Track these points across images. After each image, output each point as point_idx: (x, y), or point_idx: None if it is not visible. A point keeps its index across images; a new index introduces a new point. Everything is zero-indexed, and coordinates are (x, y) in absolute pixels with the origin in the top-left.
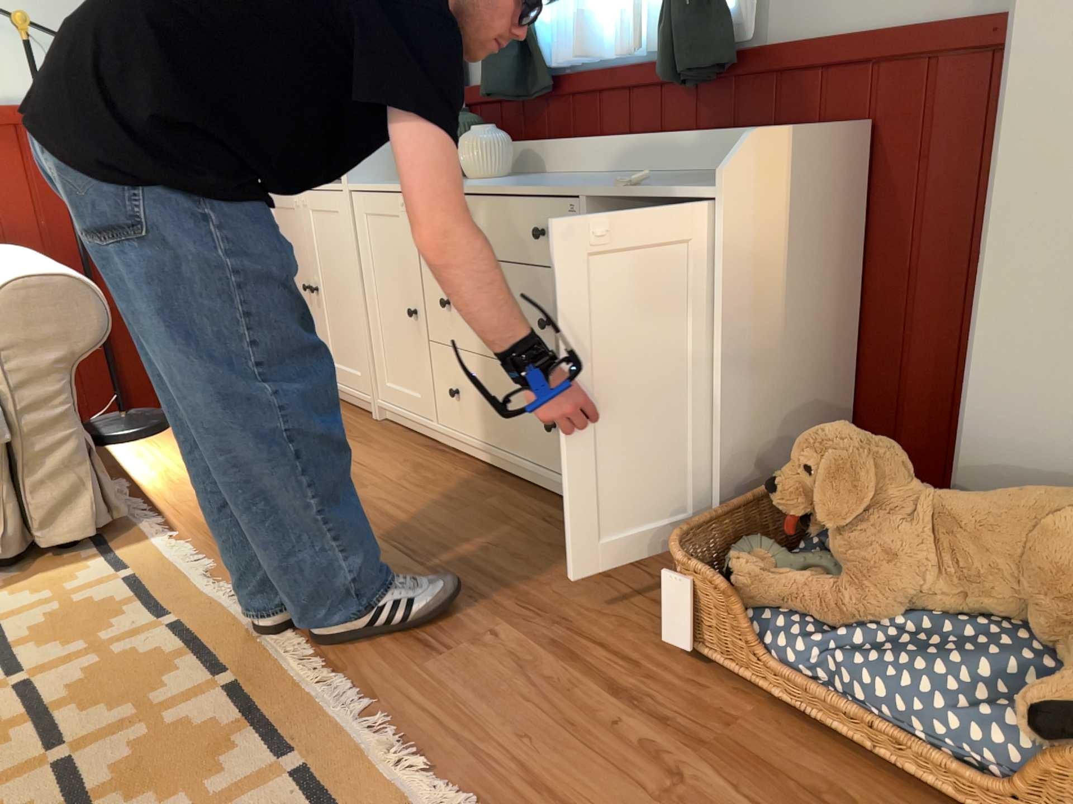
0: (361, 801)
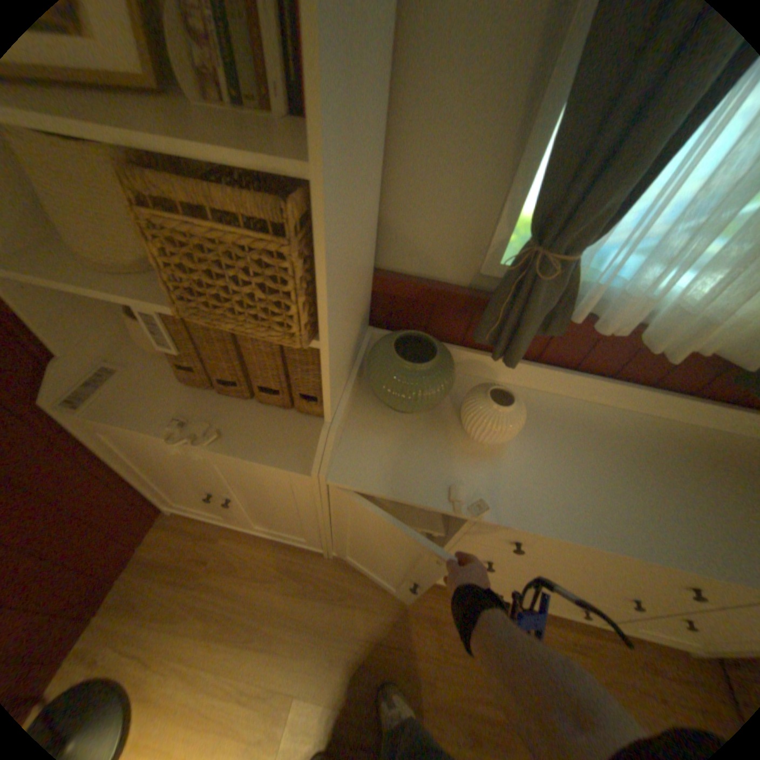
0: None
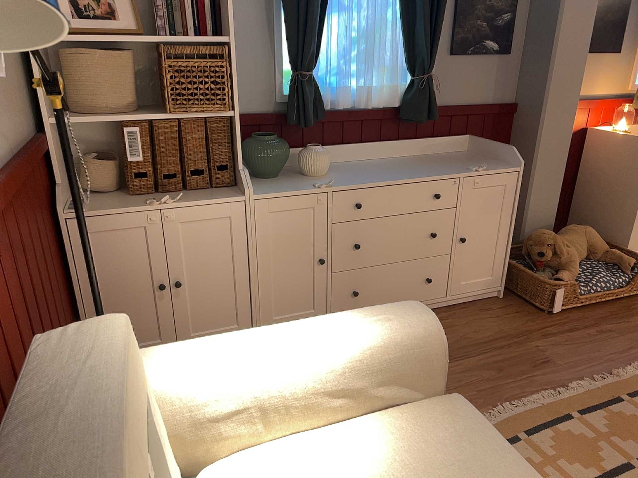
0: None
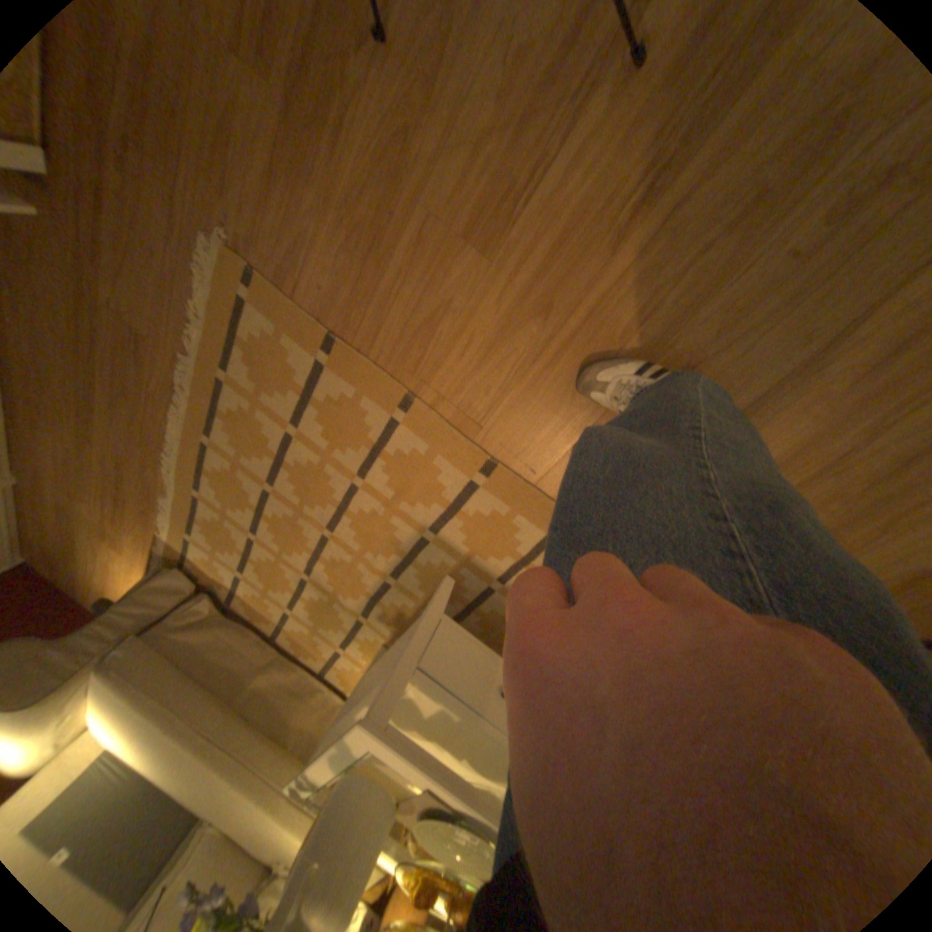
0: (215, 325)
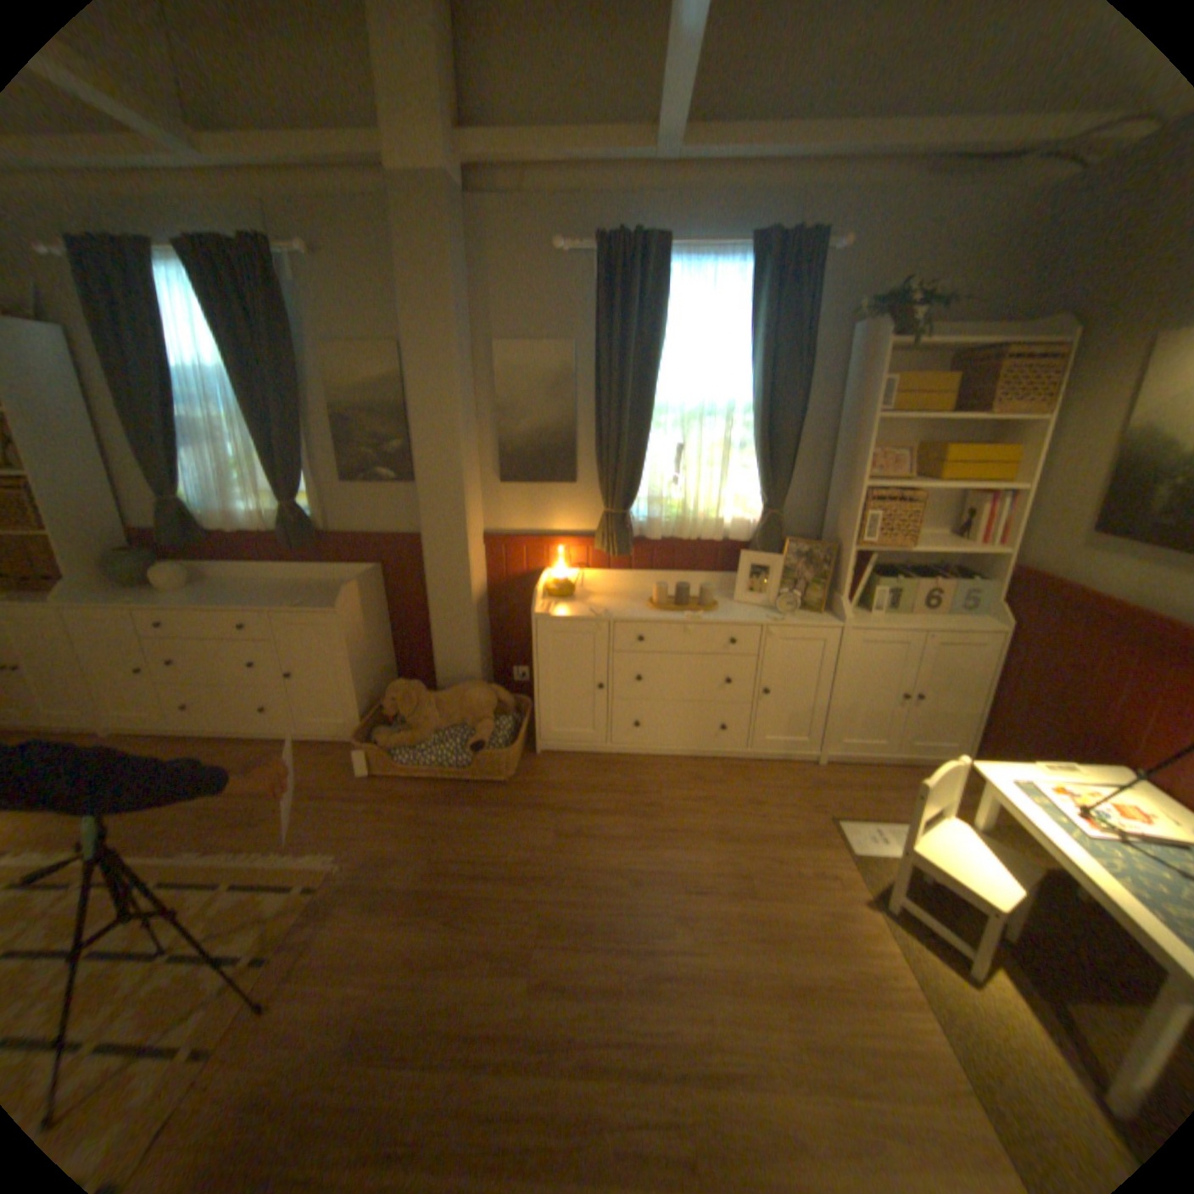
0: (267, 880)
